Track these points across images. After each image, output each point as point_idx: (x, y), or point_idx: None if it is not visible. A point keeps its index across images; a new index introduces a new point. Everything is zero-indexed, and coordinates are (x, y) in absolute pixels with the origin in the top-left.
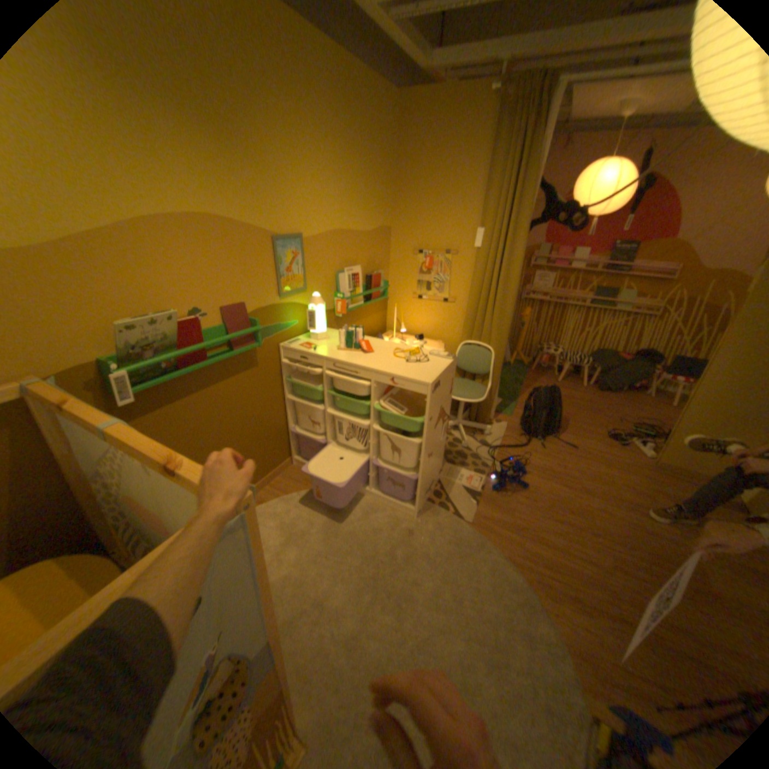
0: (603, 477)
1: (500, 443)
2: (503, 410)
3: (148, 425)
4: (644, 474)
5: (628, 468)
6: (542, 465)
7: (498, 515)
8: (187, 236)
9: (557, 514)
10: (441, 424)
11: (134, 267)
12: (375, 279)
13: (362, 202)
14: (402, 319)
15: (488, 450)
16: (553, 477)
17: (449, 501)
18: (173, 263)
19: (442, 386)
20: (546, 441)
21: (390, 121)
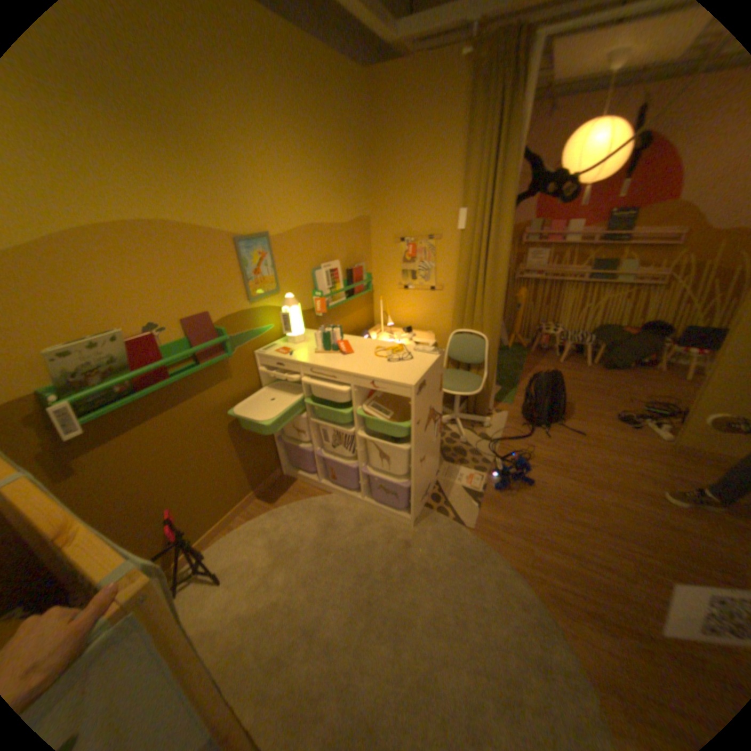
0: (616, 466)
1: (501, 435)
2: (503, 398)
3: (107, 454)
4: (661, 459)
5: (644, 454)
6: (547, 456)
7: (502, 517)
8: (129, 246)
9: (567, 512)
10: (432, 424)
11: (67, 285)
12: (355, 272)
13: (333, 192)
14: (387, 312)
15: (488, 443)
16: (560, 470)
17: (448, 504)
18: (115, 277)
19: (428, 384)
20: (551, 429)
21: (357, 103)
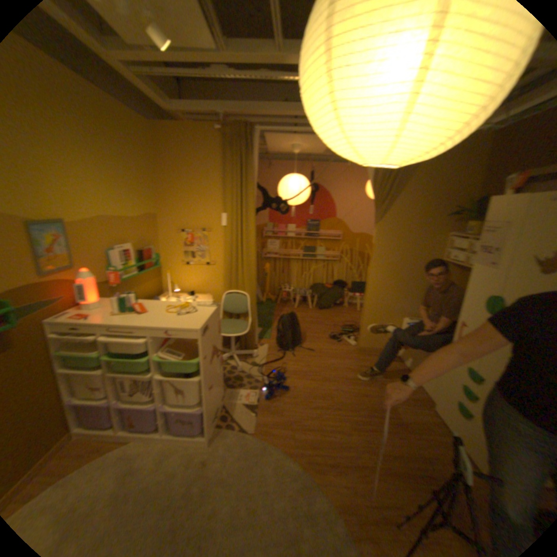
0: (332, 366)
1: (266, 361)
2: (264, 336)
3: None
4: (353, 357)
5: (345, 356)
6: (295, 369)
7: (273, 418)
8: None
9: (311, 403)
10: (217, 359)
11: None
12: (148, 252)
13: (127, 194)
14: (176, 281)
15: (258, 368)
16: (304, 376)
17: (234, 420)
18: None
19: (211, 328)
20: (295, 351)
21: (146, 140)
